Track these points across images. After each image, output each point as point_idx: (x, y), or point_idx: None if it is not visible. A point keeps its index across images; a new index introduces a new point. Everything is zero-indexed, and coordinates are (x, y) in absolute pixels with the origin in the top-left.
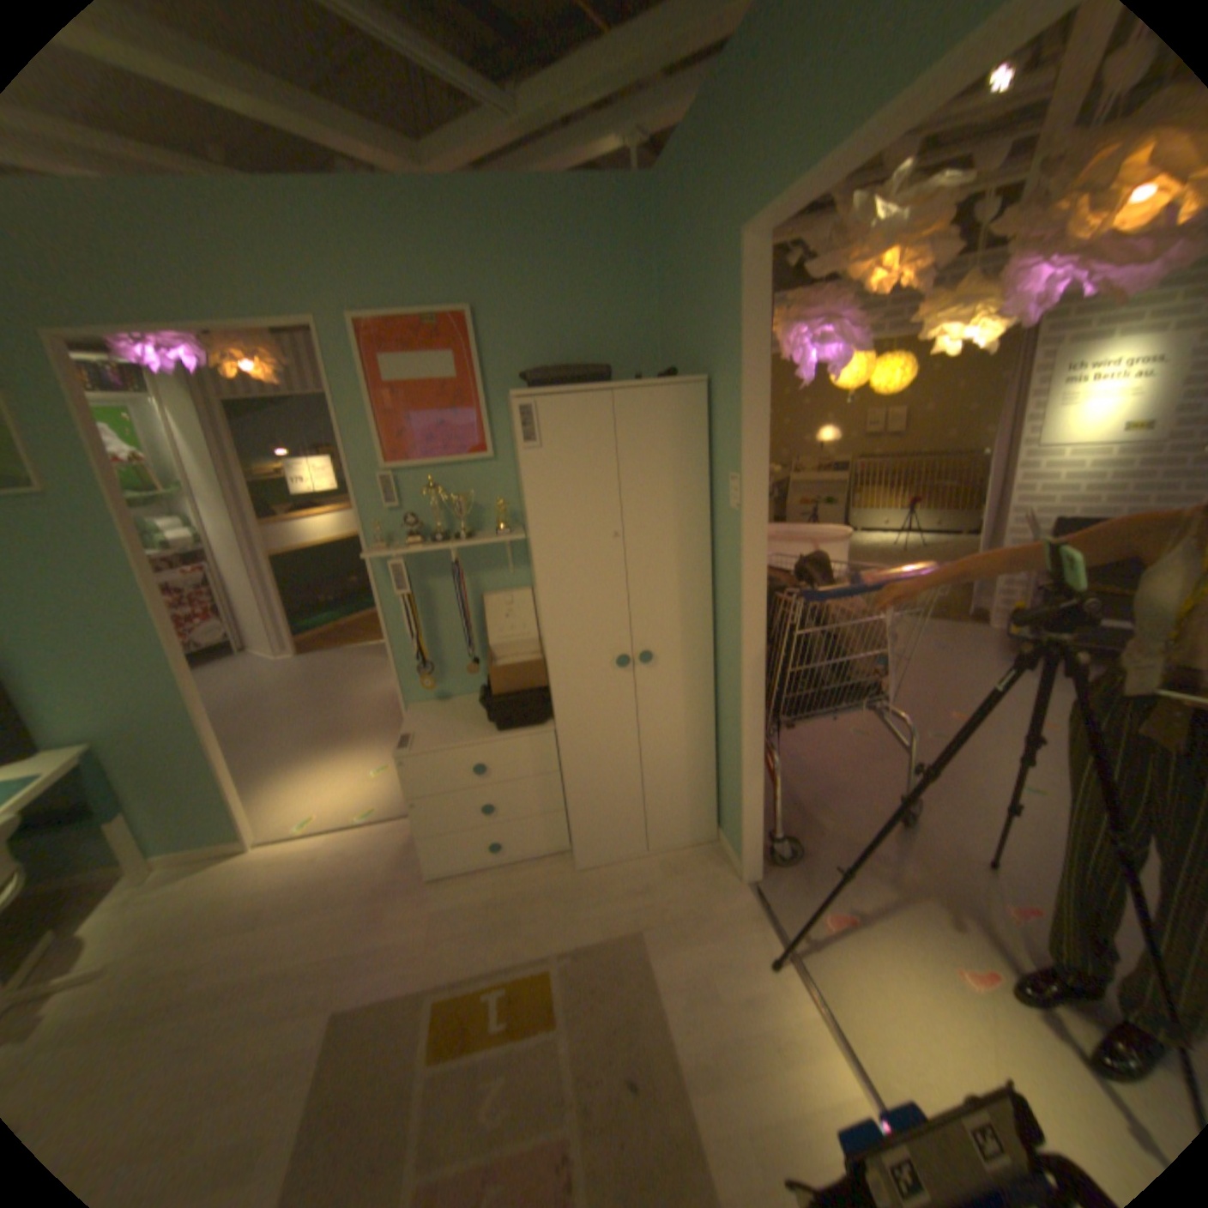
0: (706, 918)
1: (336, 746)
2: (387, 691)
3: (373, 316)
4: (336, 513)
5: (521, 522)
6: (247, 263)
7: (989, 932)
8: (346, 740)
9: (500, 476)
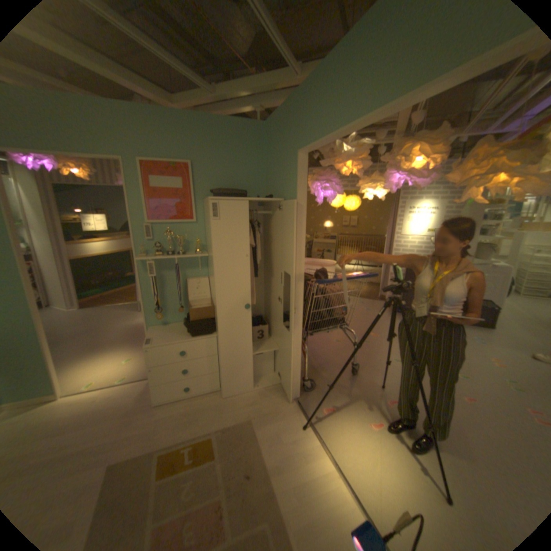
0: (277, 413)
1: (104, 351)
2: (130, 326)
3: (149, 160)
4: (107, 242)
5: (206, 249)
6: (94, 132)
7: (381, 410)
8: (109, 348)
9: (198, 230)
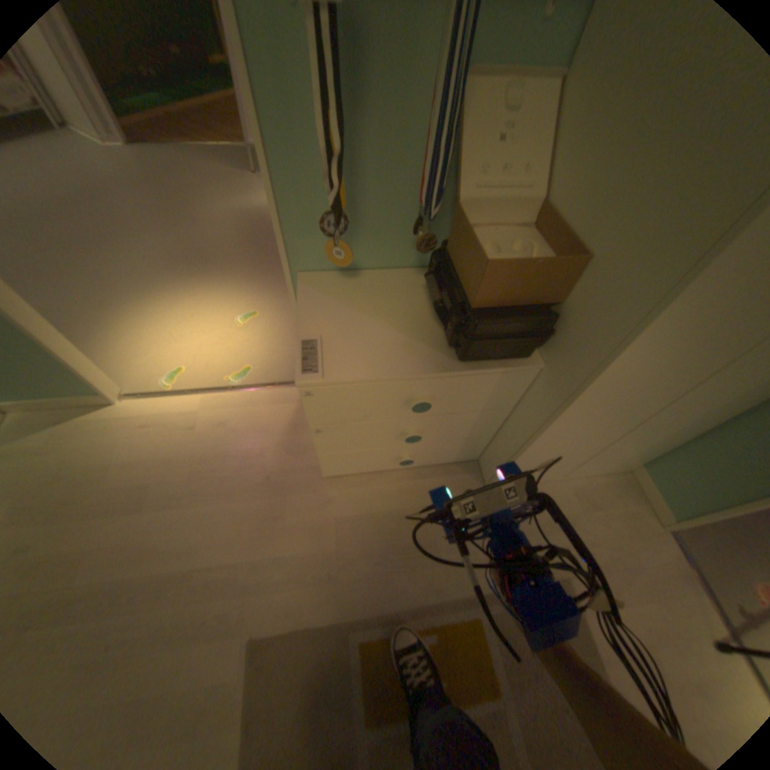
0: (636, 570)
1: (194, 276)
2: (239, 212)
3: None
4: None
5: None
6: None
7: None
8: (203, 269)
9: None
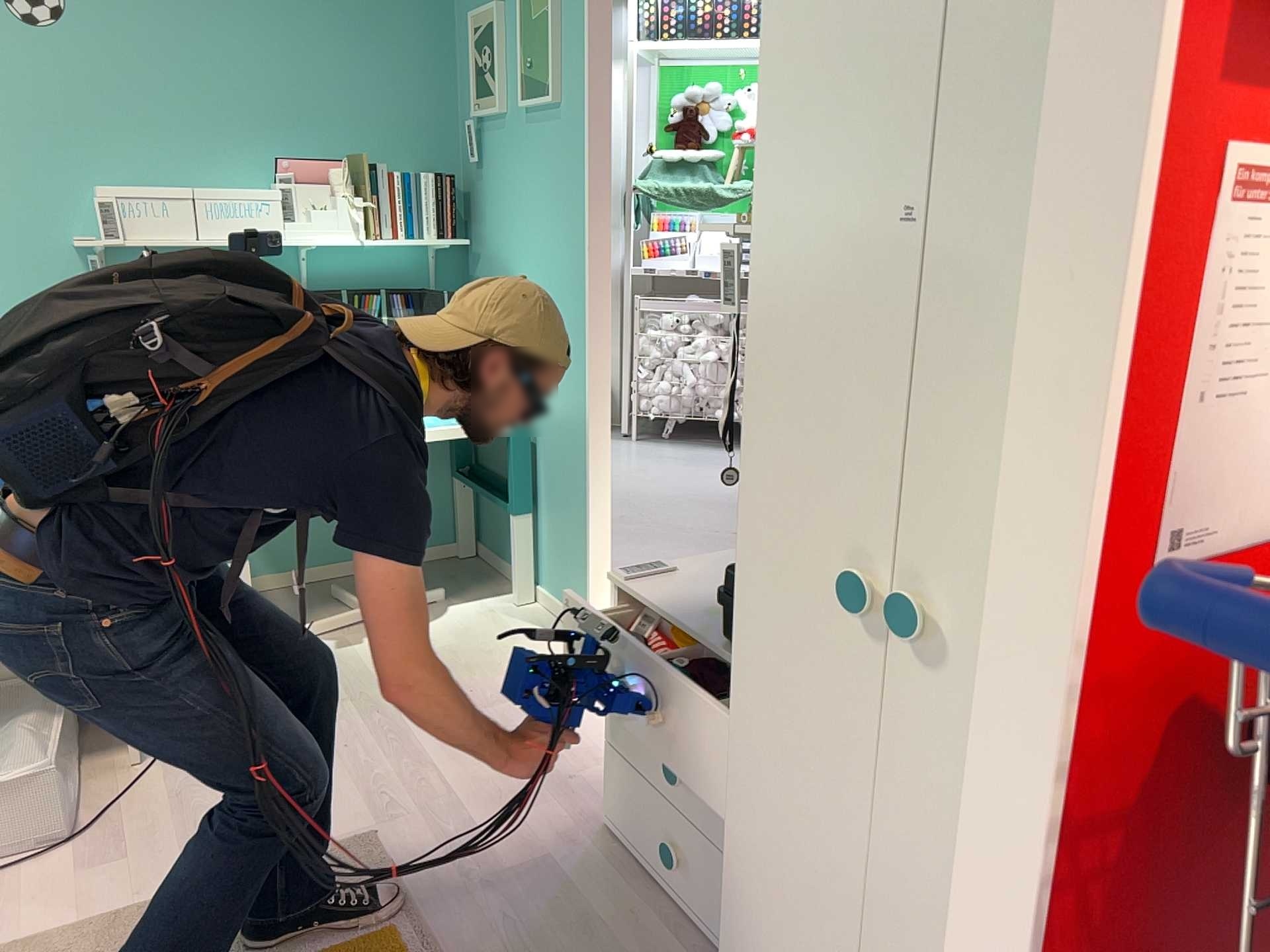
0: None
1: None
2: None
3: None
4: None
5: None
6: None
7: None
8: None
9: None
